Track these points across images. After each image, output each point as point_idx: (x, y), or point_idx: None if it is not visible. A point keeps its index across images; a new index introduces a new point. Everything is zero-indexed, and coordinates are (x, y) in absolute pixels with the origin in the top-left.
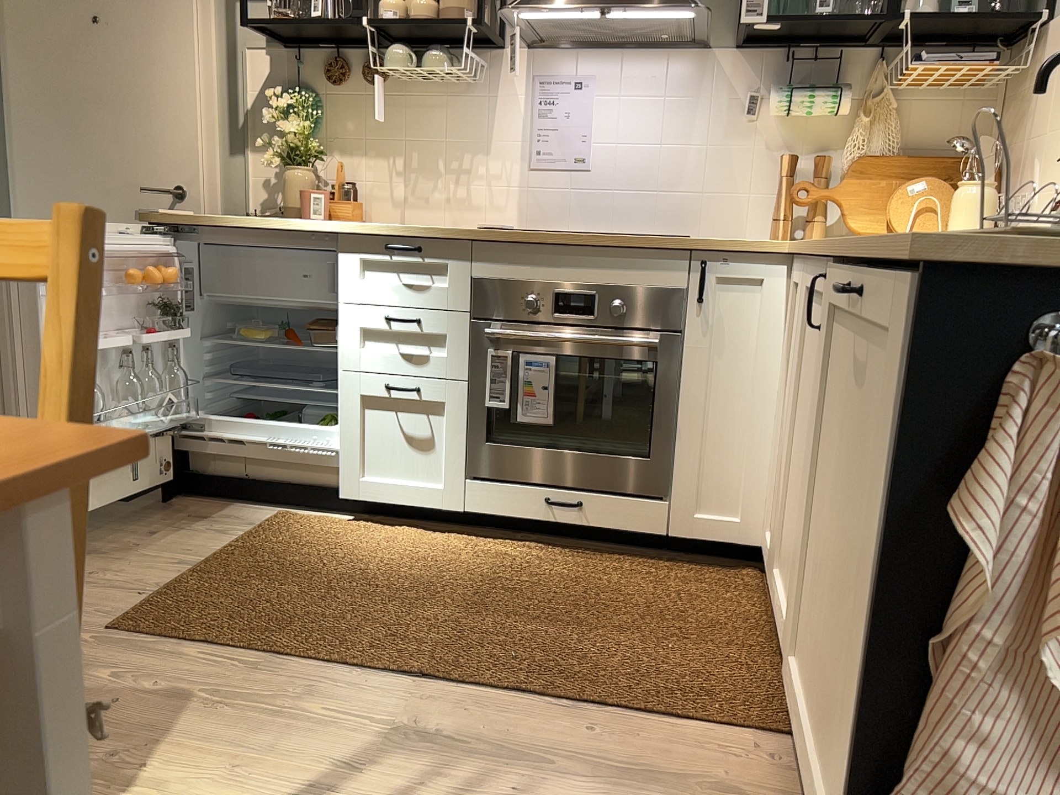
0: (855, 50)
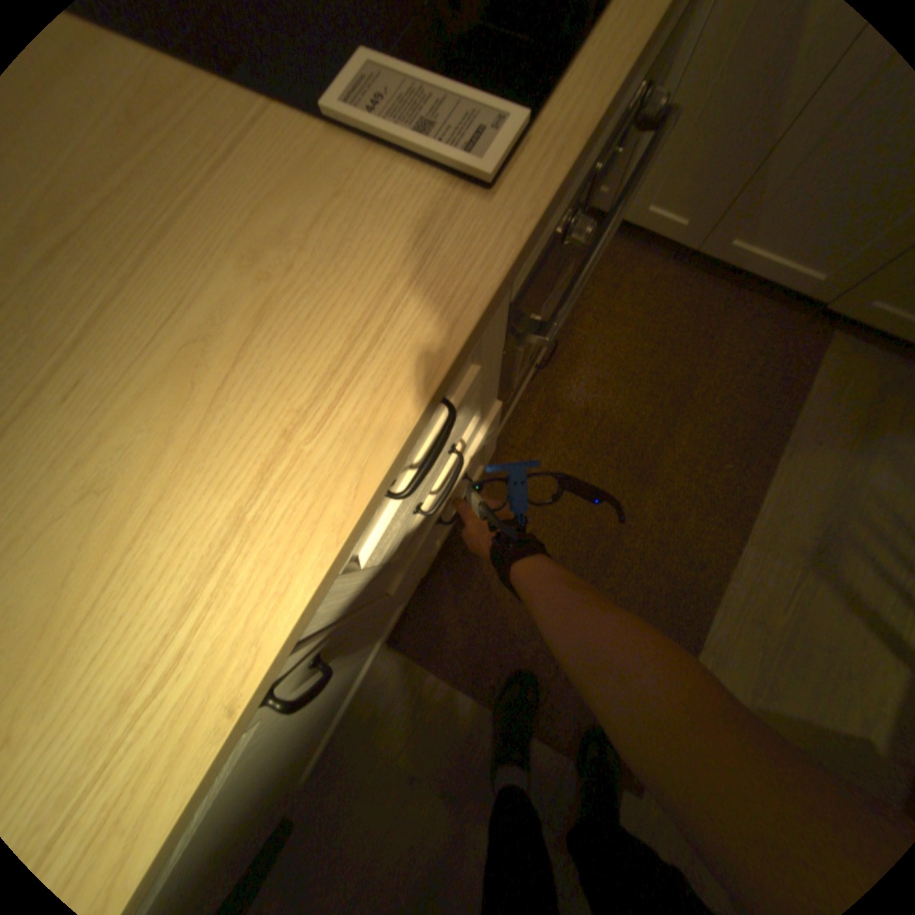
0: None
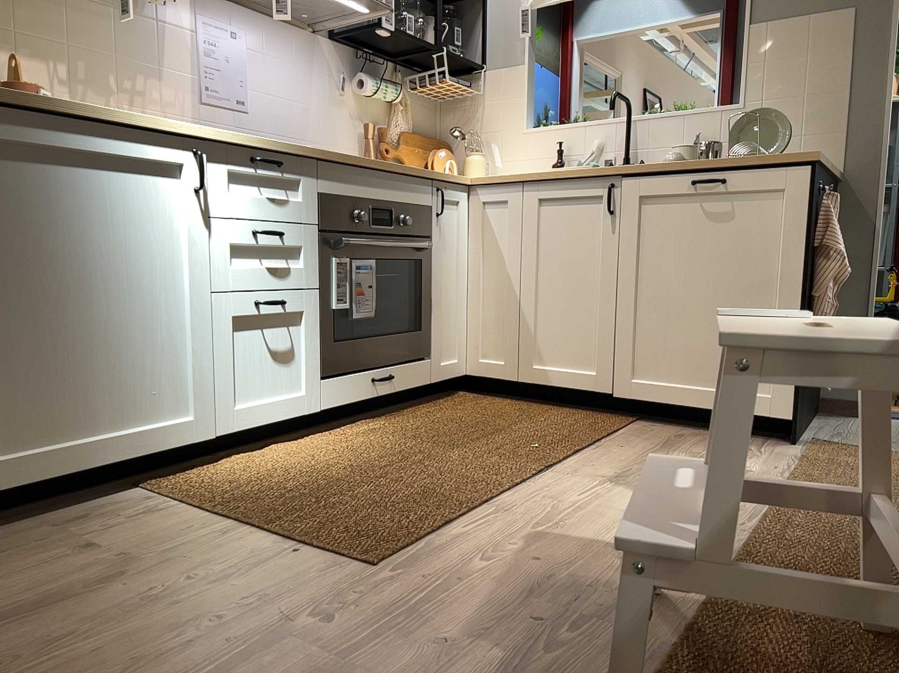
0: (385, 61)
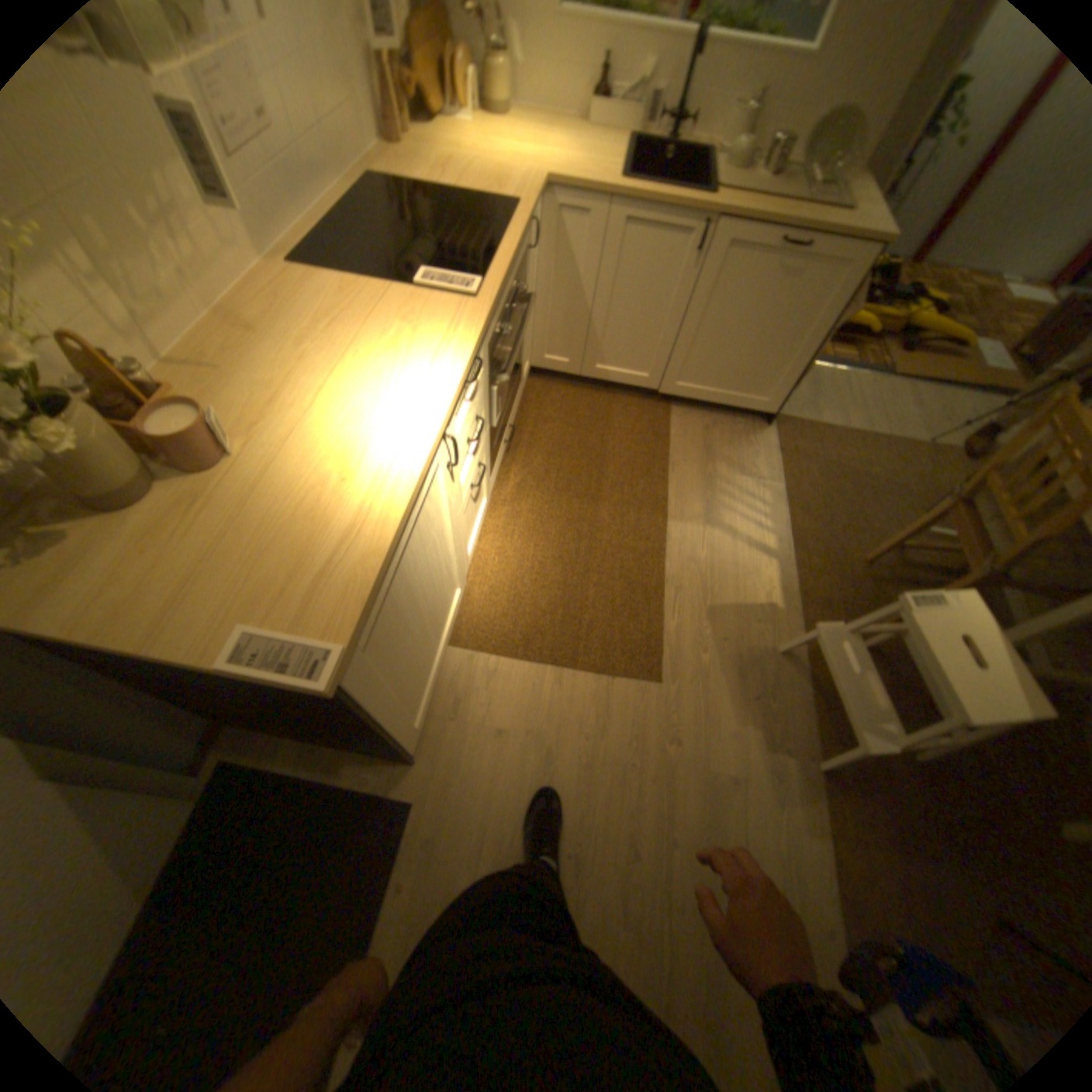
0: None
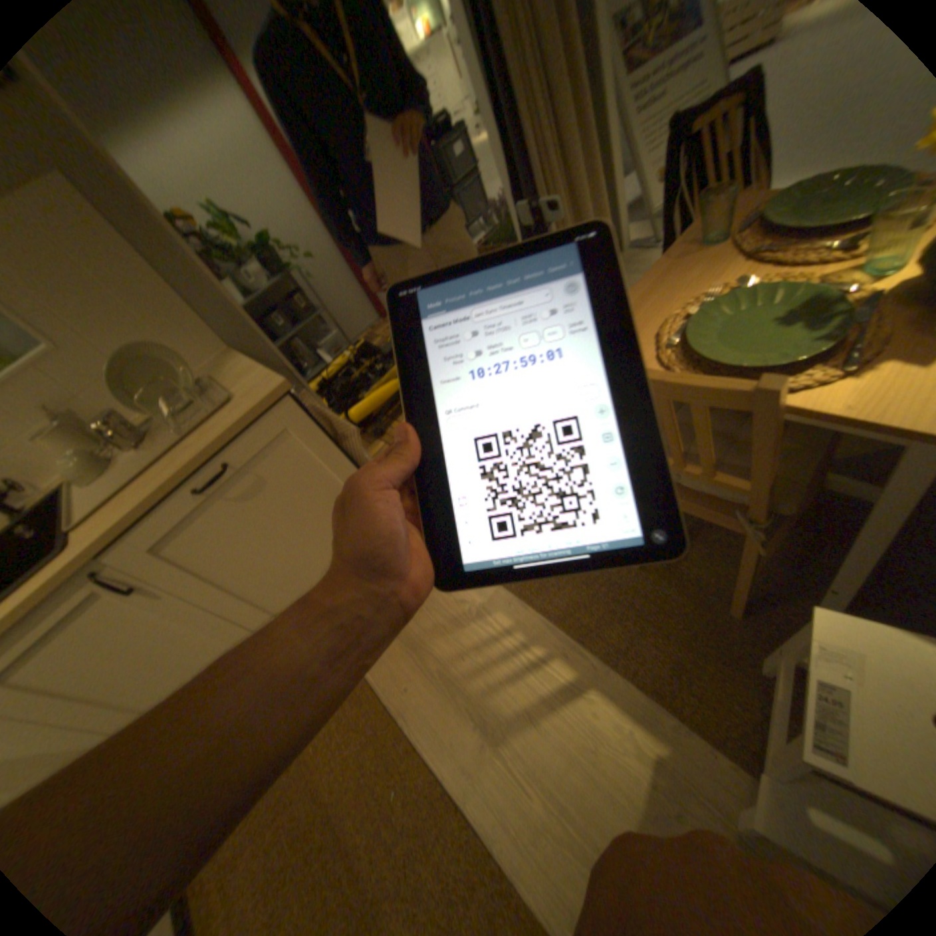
0: None
